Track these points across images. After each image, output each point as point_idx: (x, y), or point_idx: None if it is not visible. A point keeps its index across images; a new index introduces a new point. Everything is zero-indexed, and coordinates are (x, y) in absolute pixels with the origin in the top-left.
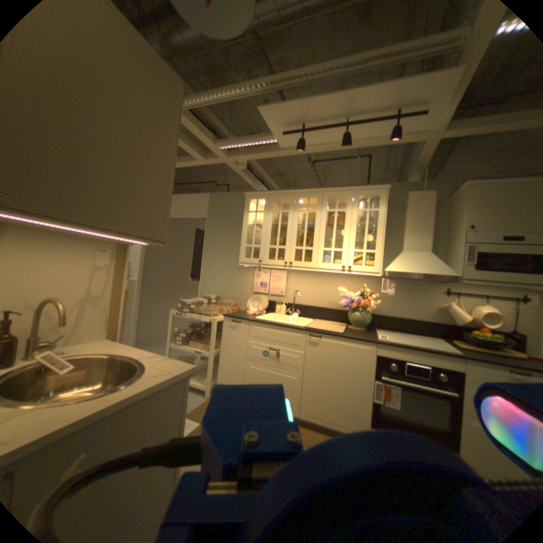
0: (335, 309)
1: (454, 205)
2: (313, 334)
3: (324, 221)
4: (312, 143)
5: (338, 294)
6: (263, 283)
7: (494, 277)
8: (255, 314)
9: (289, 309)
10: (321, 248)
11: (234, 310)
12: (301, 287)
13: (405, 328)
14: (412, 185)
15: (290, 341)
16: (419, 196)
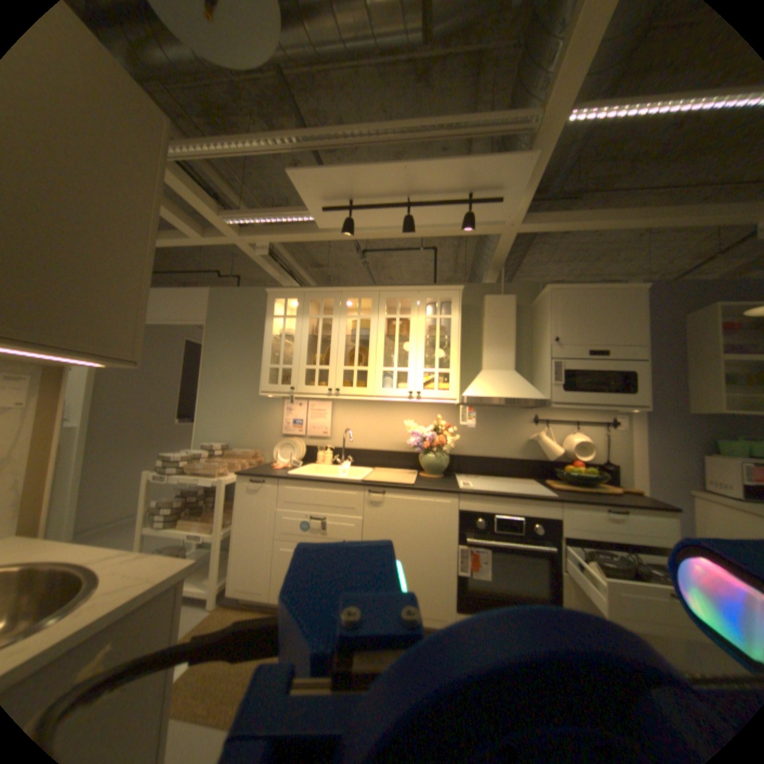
0: (401, 451)
1: (534, 314)
2: (373, 489)
3: (381, 331)
4: (362, 226)
5: (404, 430)
6: (297, 421)
7: (582, 400)
8: (287, 468)
9: (337, 456)
10: (379, 369)
11: (253, 464)
12: (353, 424)
13: (489, 469)
14: (487, 287)
15: (341, 502)
16: (496, 301)
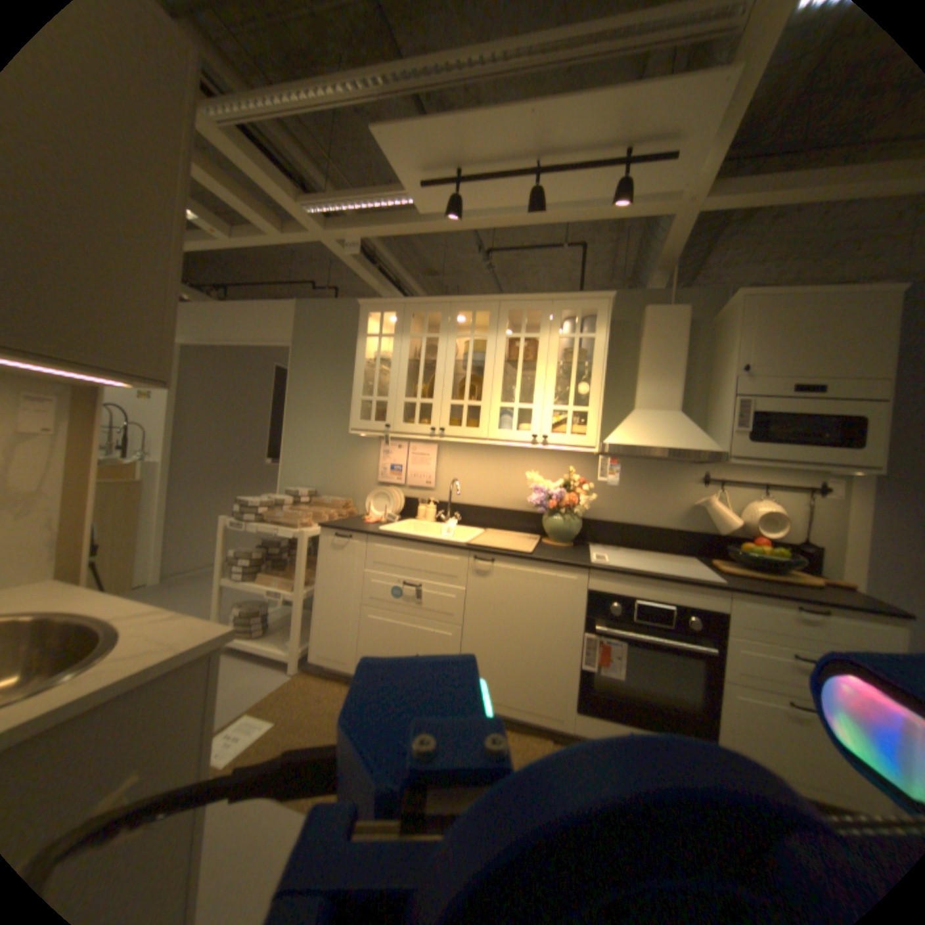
0: (521, 511)
1: (718, 332)
2: (480, 556)
3: (501, 355)
4: (479, 210)
5: (527, 485)
6: (396, 467)
7: (778, 455)
8: (381, 523)
9: (442, 512)
10: (497, 405)
11: (343, 516)
12: (463, 474)
13: (636, 541)
14: (652, 295)
15: (440, 569)
16: (662, 315)
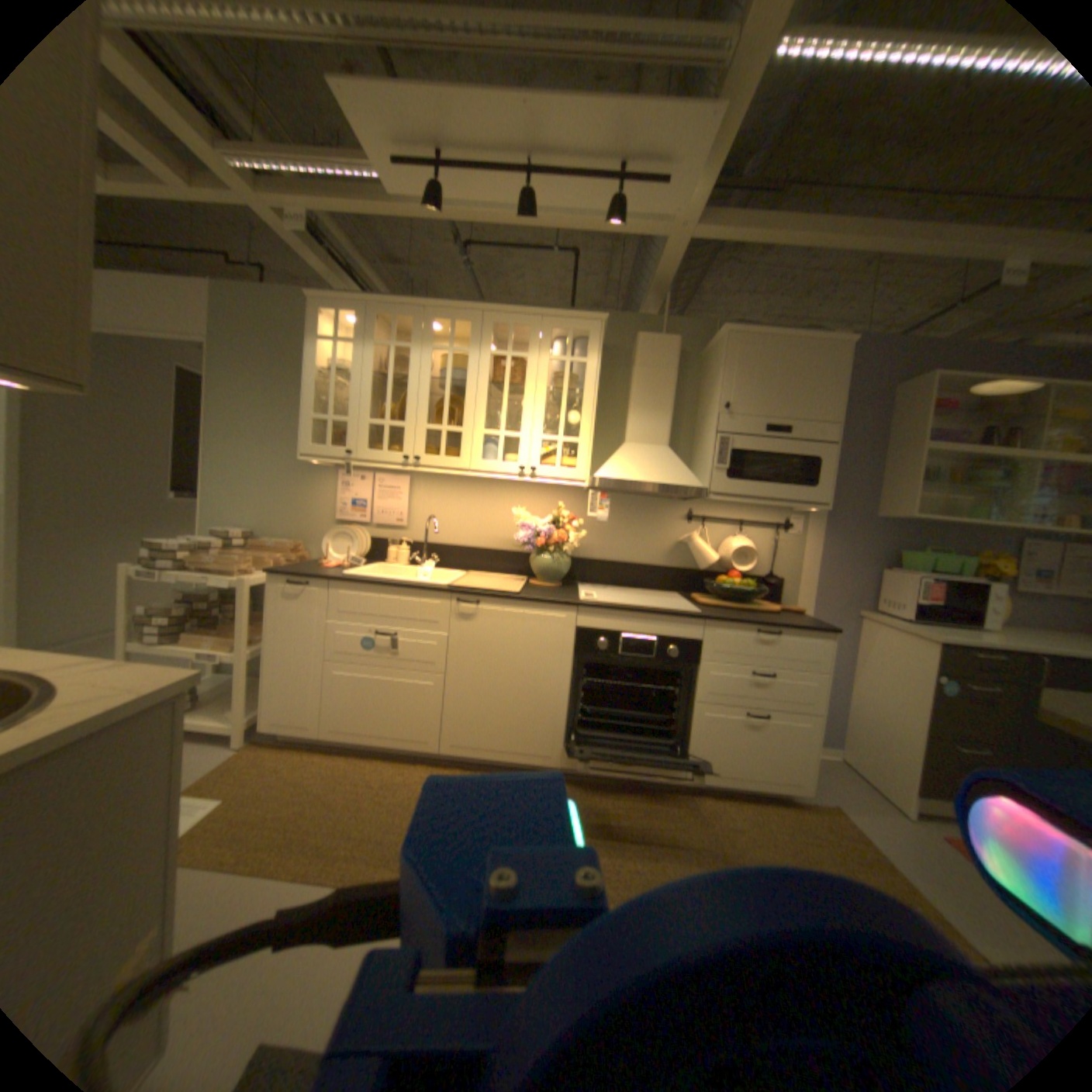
0: (506, 551)
1: (704, 367)
2: (463, 598)
3: (485, 375)
4: (458, 198)
5: (512, 523)
6: (358, 502)
7: (749, 491)
8: (343, 567)
9: (416, 554)
10: (480, 432)
11: (292, 561)
12: (440, 510)
13: (622, 579)
14: (644, 321)
15: (418, 614)
16: (653, 344)
